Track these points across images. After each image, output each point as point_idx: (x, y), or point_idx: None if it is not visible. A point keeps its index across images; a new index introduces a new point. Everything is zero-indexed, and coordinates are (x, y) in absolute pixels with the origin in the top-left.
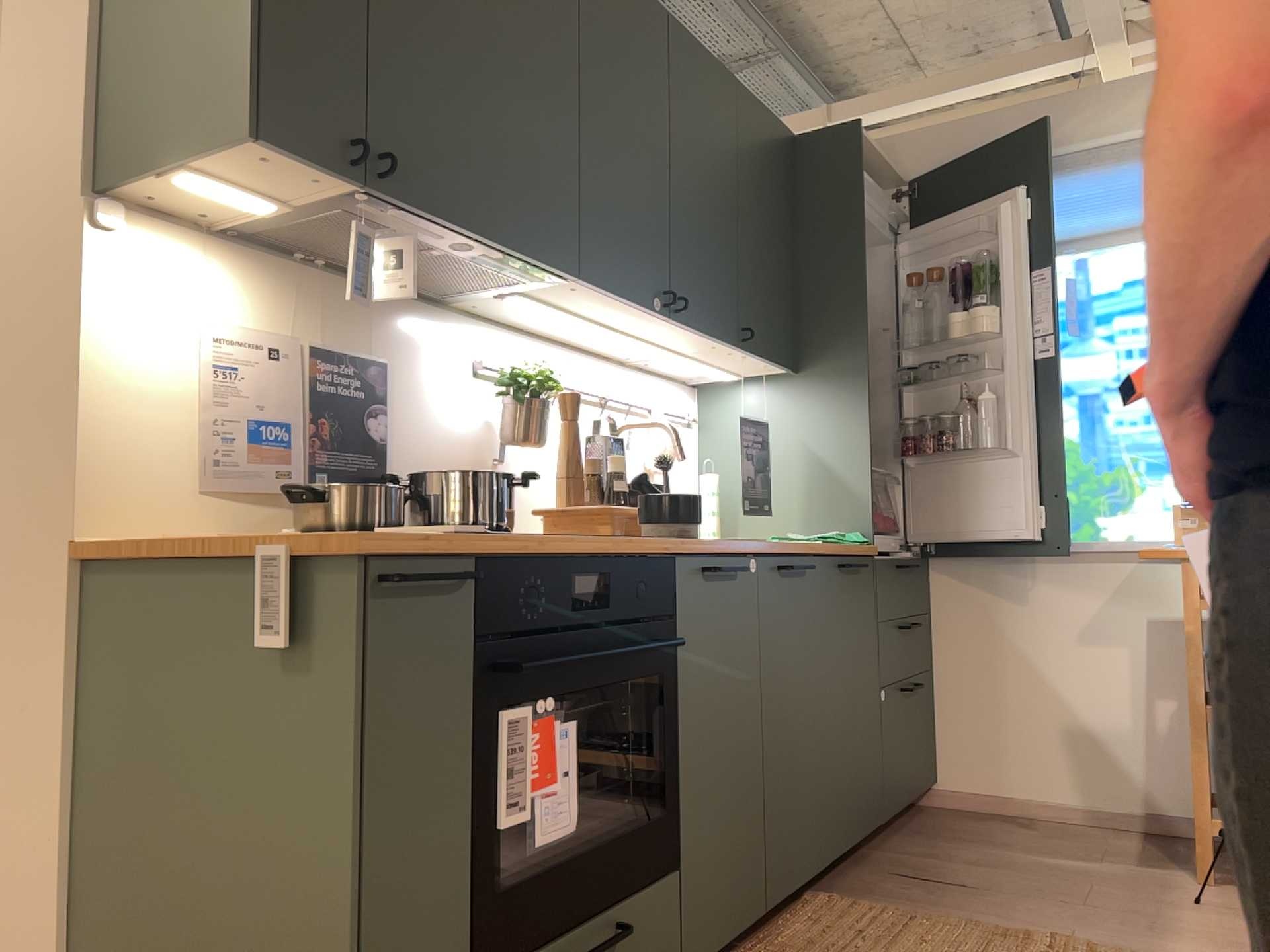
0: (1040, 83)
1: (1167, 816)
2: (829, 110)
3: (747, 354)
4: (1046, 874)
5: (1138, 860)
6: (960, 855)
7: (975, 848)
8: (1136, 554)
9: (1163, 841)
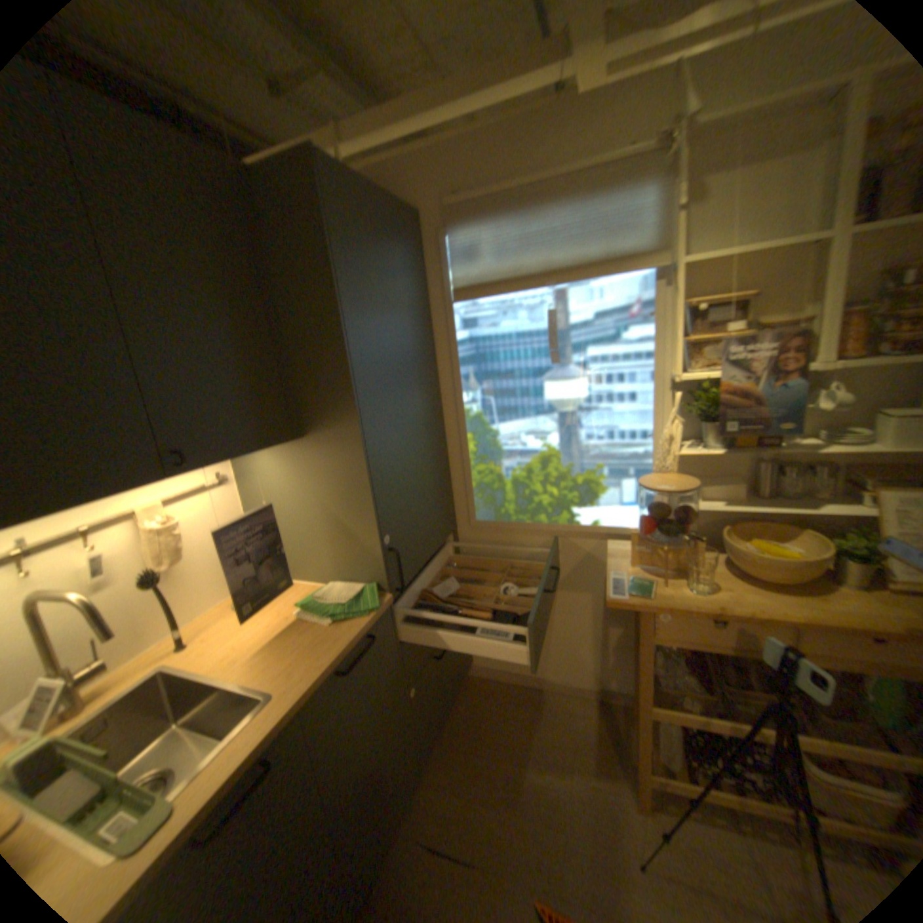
0: (526, 92)
1: (614, 695)
2: (338, 125)
3: (203, 464)
4: (534, 817)
5: (596, 766)
6: (477, 784)
7: (489, 763)
8: (600, 534)
9: (611, 719)
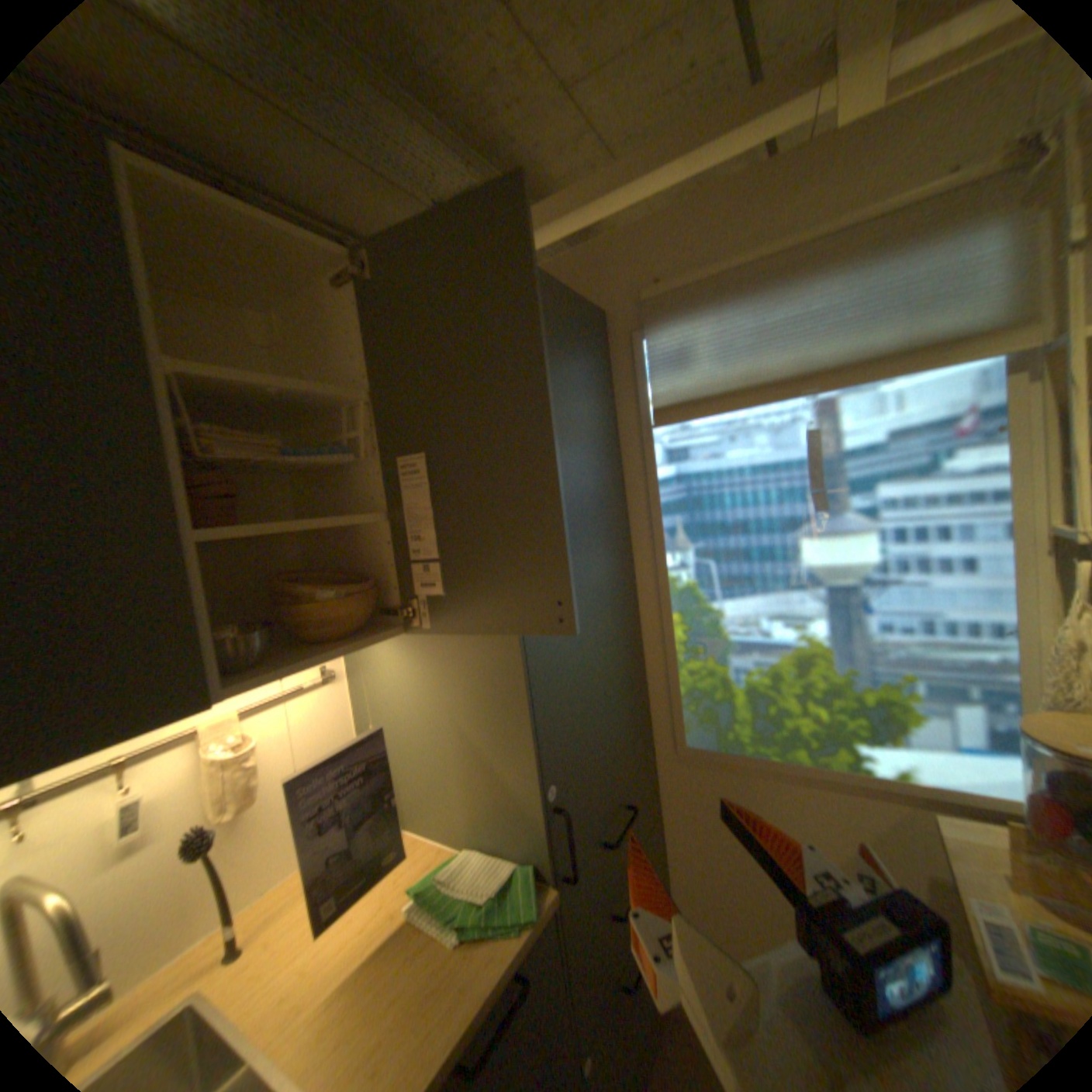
0: (758, 143)
1: None
2: None
3: (281, 676)
4: None
5: None
6: None
7: None
8: (915, 797)
9: None
